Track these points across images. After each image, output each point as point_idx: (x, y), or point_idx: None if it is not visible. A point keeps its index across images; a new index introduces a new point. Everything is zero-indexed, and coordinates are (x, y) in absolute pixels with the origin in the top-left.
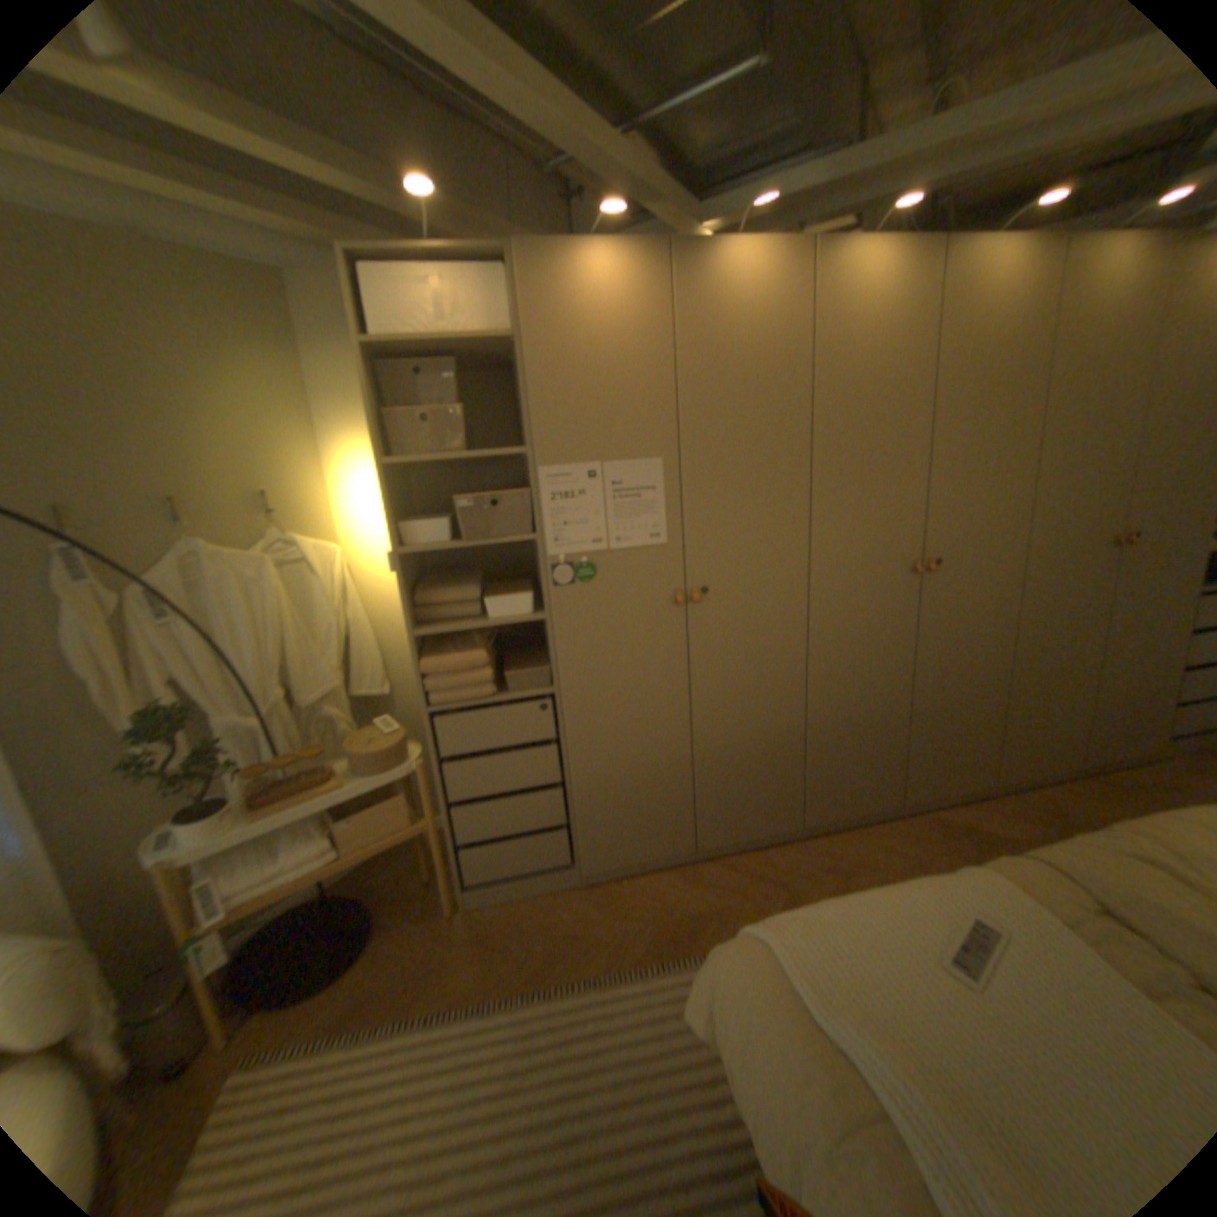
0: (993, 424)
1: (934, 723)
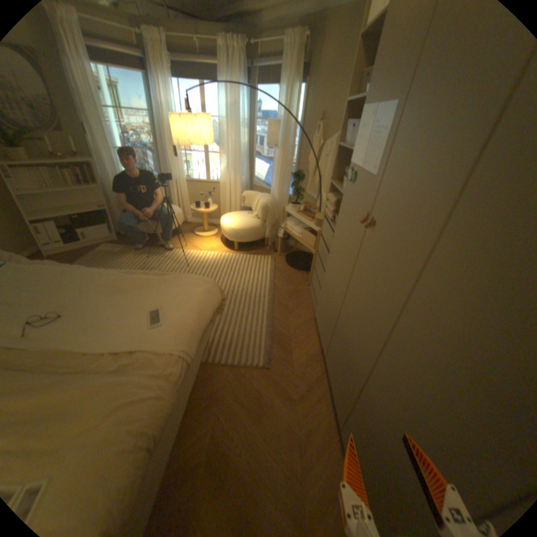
0: None
1: None
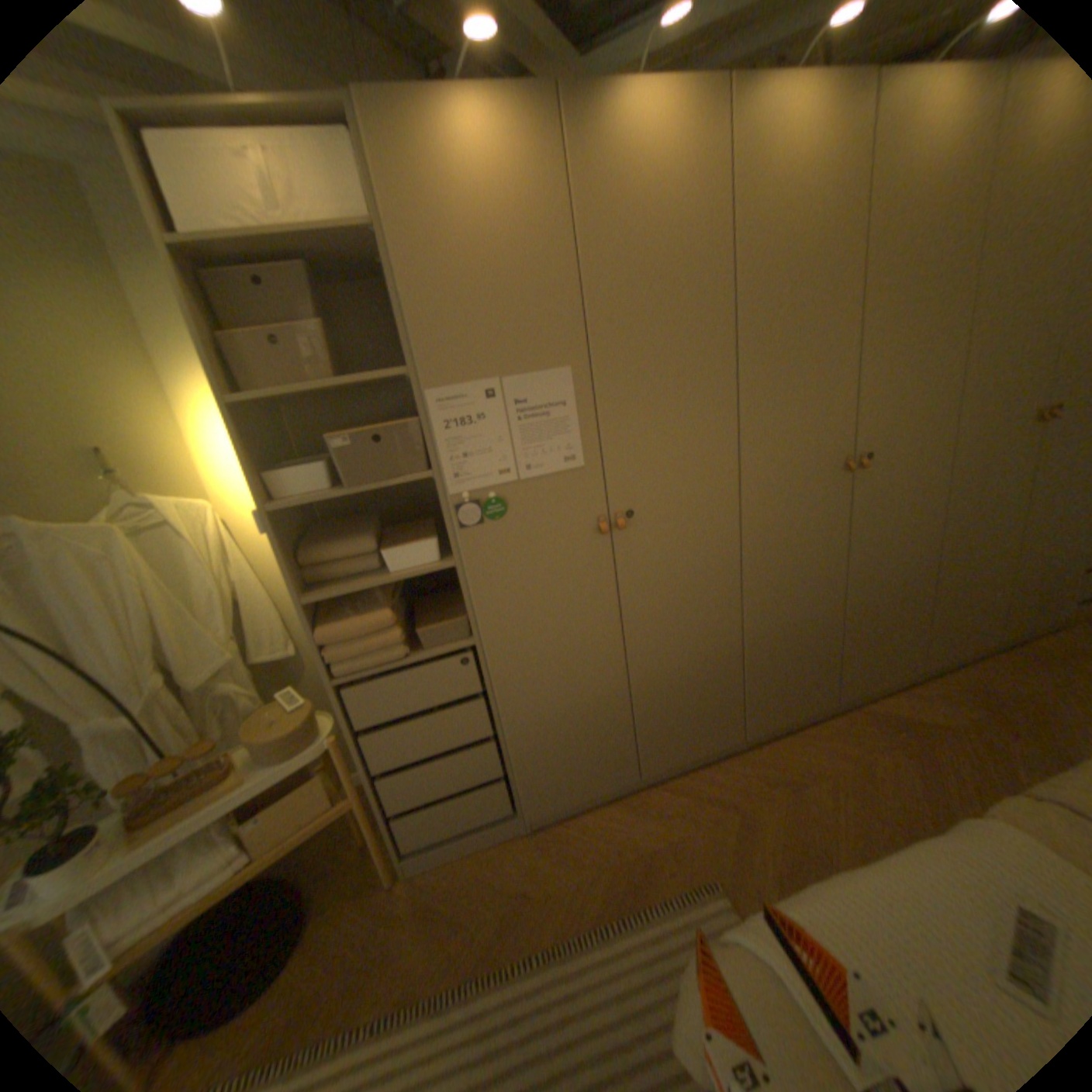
0: (925, 298)
1: (866, 621)
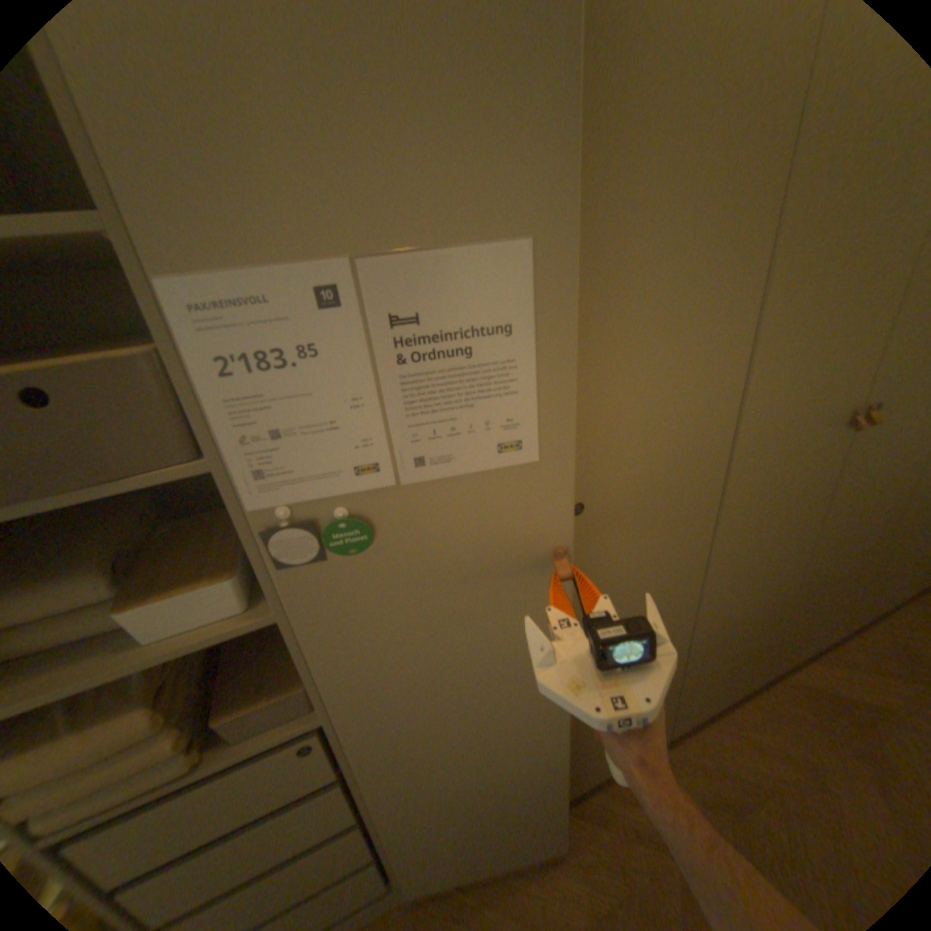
0: None
1: (816, 596)
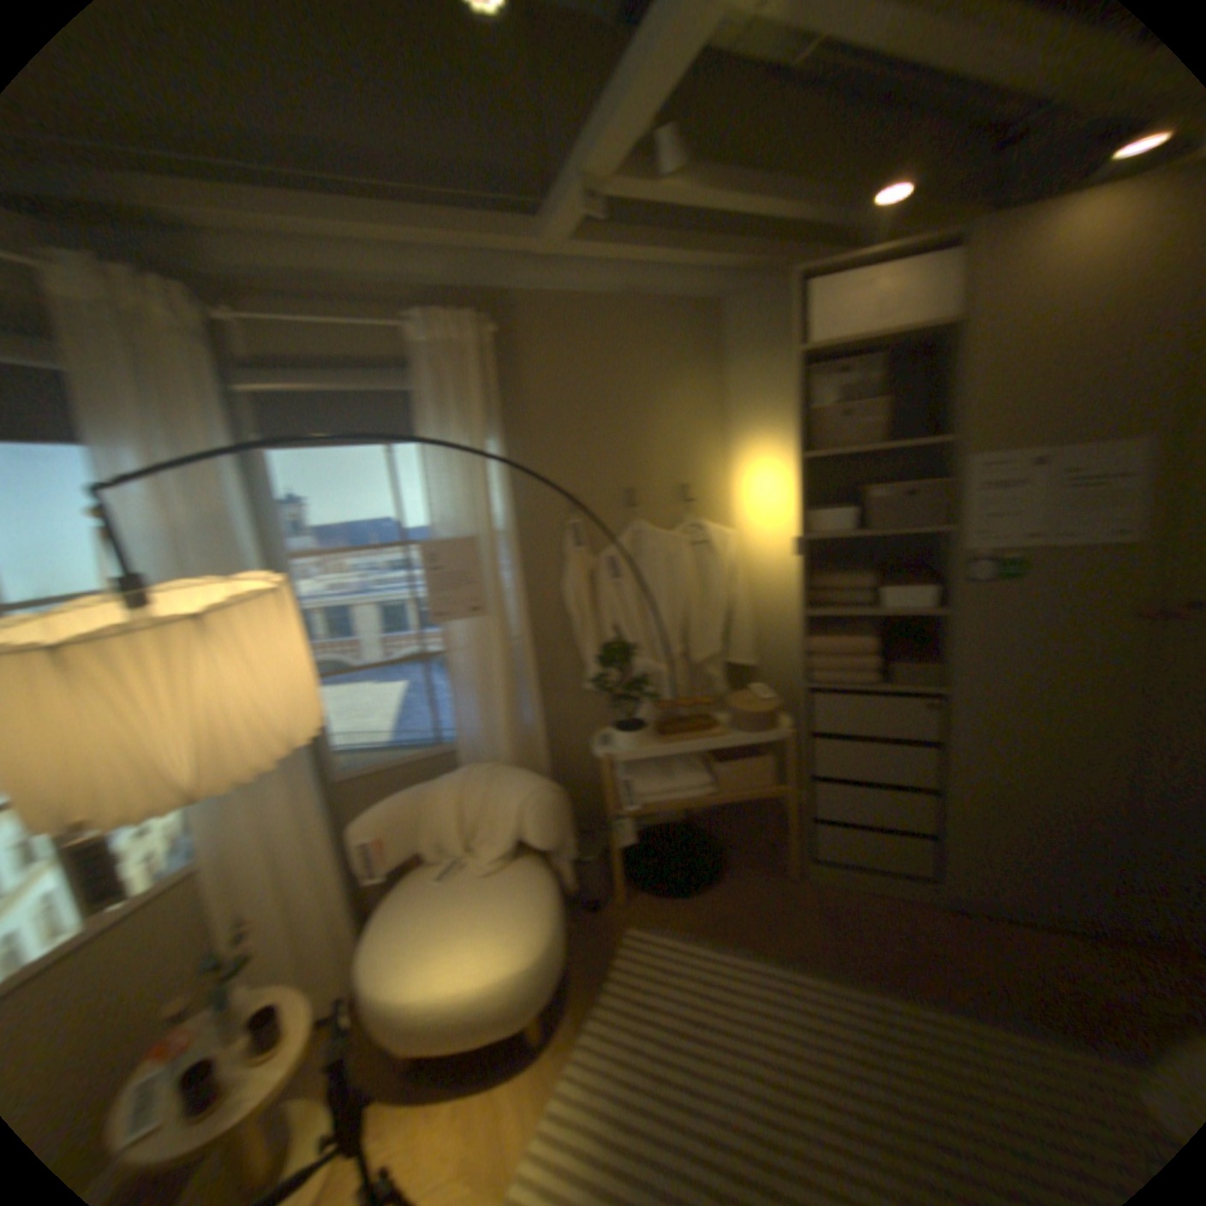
0: None
1: None
